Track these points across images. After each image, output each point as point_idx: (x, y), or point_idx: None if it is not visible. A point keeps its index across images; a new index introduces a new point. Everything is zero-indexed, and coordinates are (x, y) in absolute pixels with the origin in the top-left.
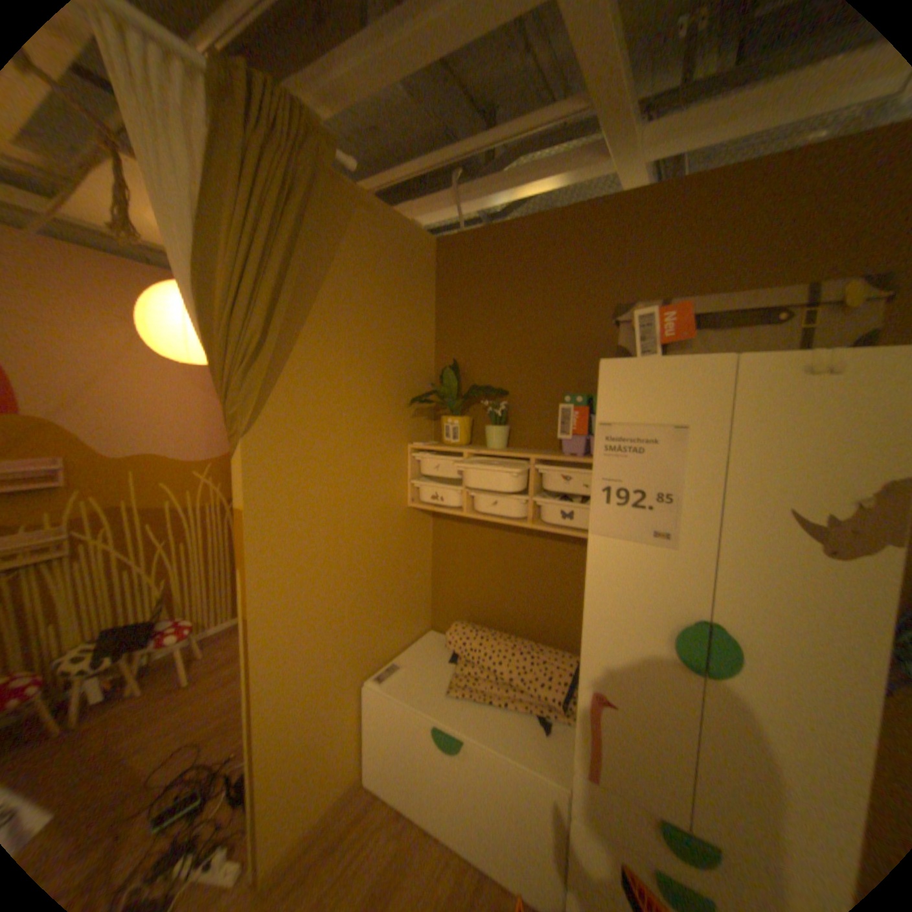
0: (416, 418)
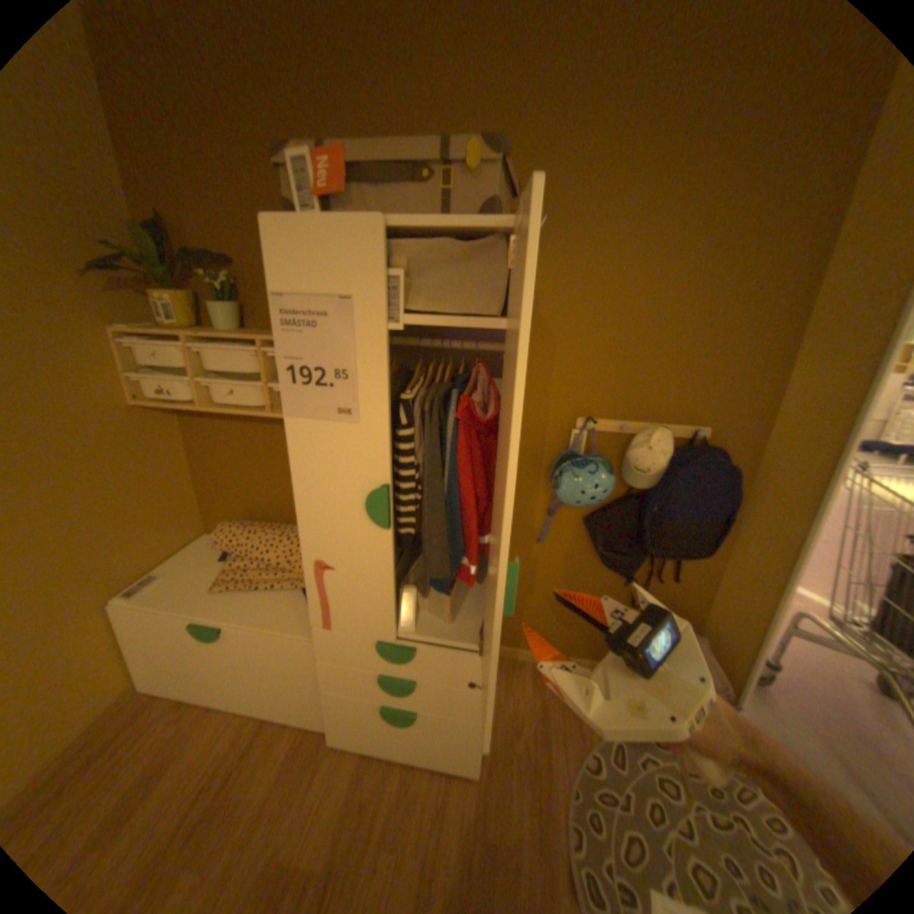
0: (113, 293)
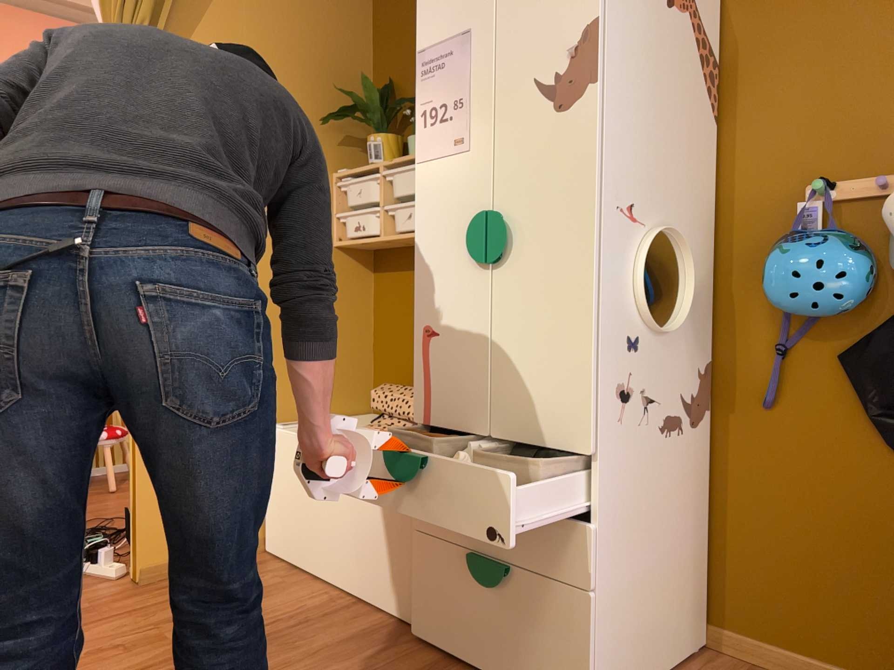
0: (346, 147)
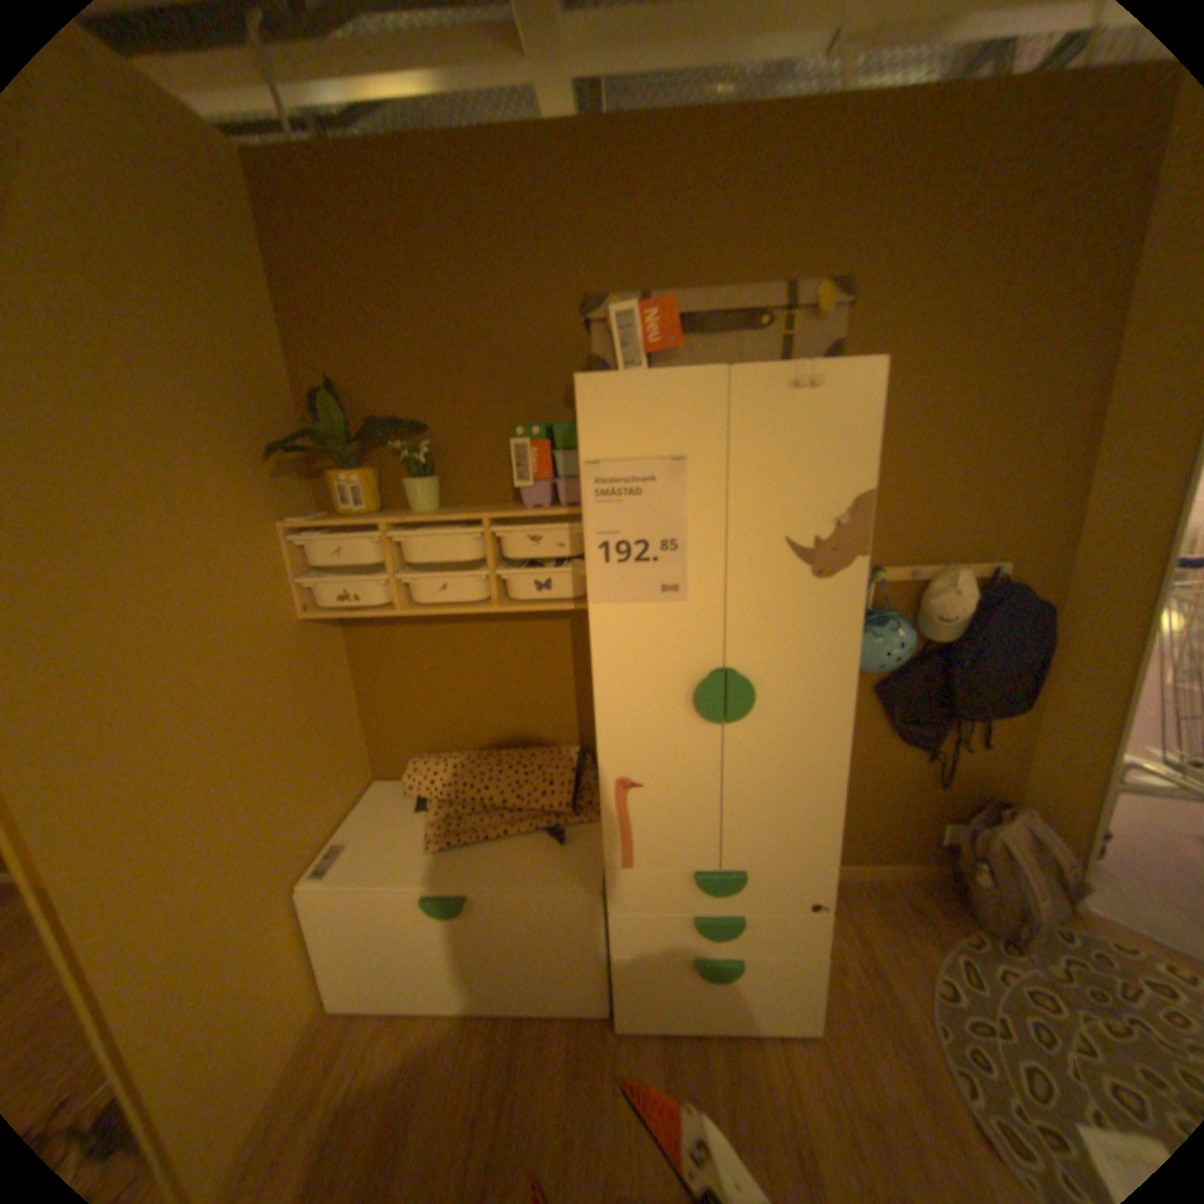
0: (280, 478)
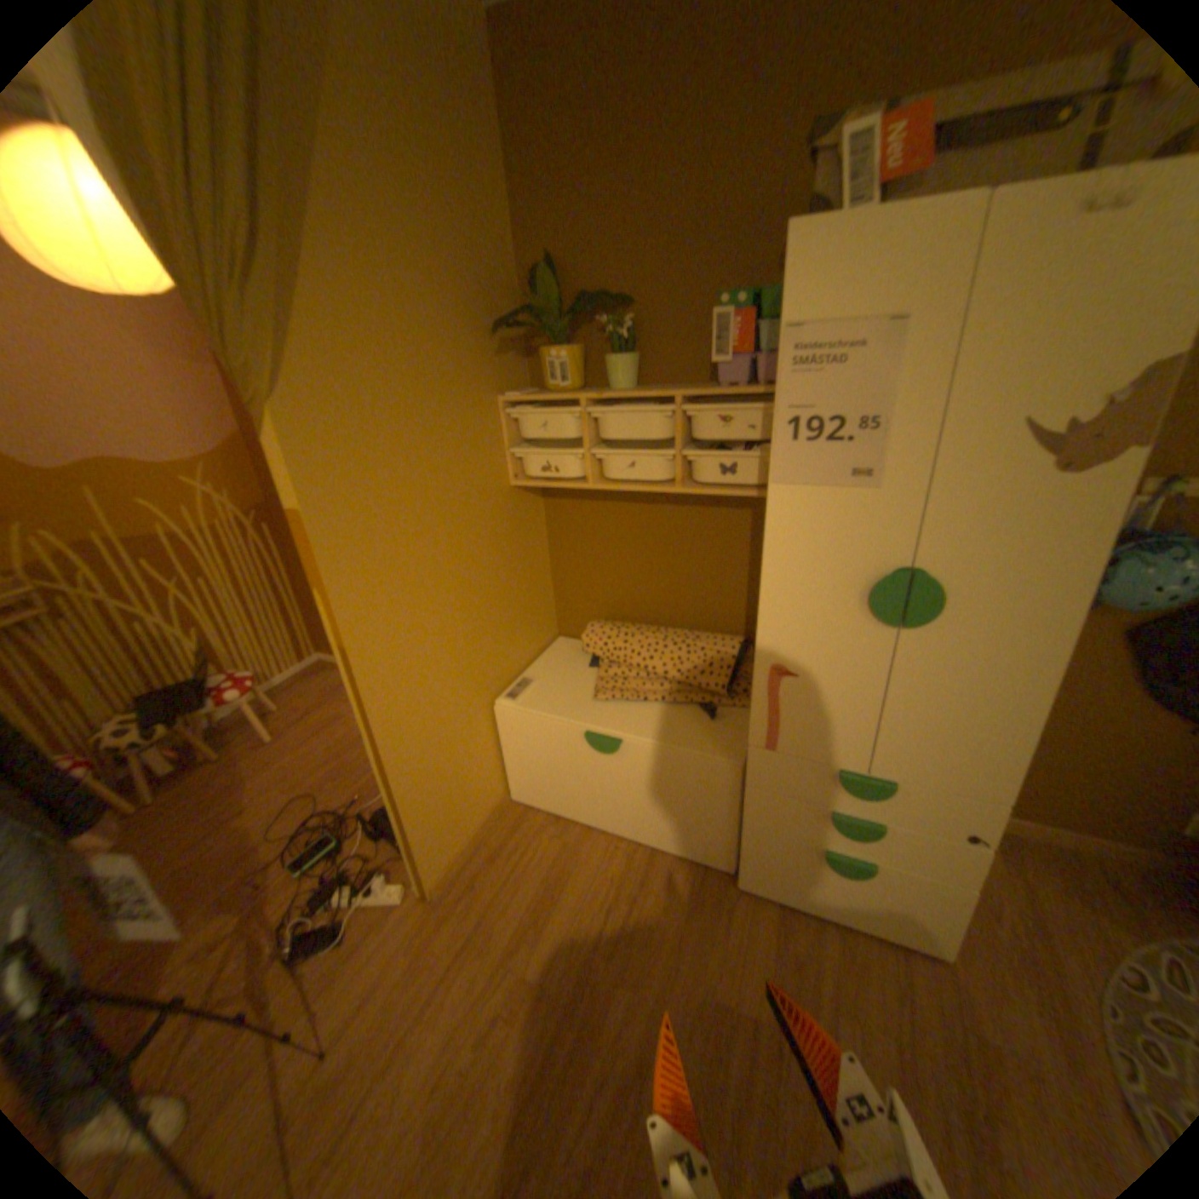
0: (502, 356)
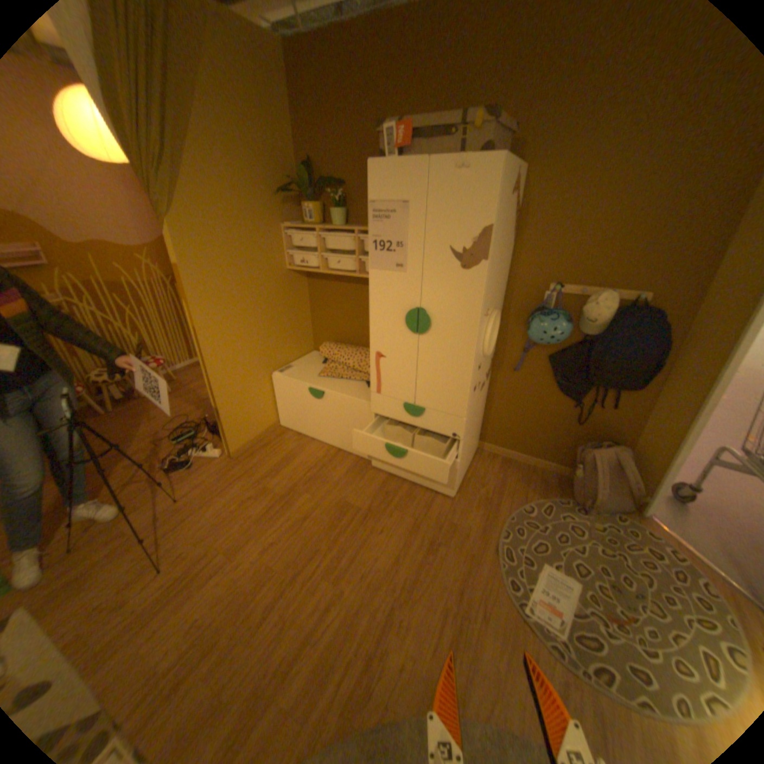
0: (284, 205)
